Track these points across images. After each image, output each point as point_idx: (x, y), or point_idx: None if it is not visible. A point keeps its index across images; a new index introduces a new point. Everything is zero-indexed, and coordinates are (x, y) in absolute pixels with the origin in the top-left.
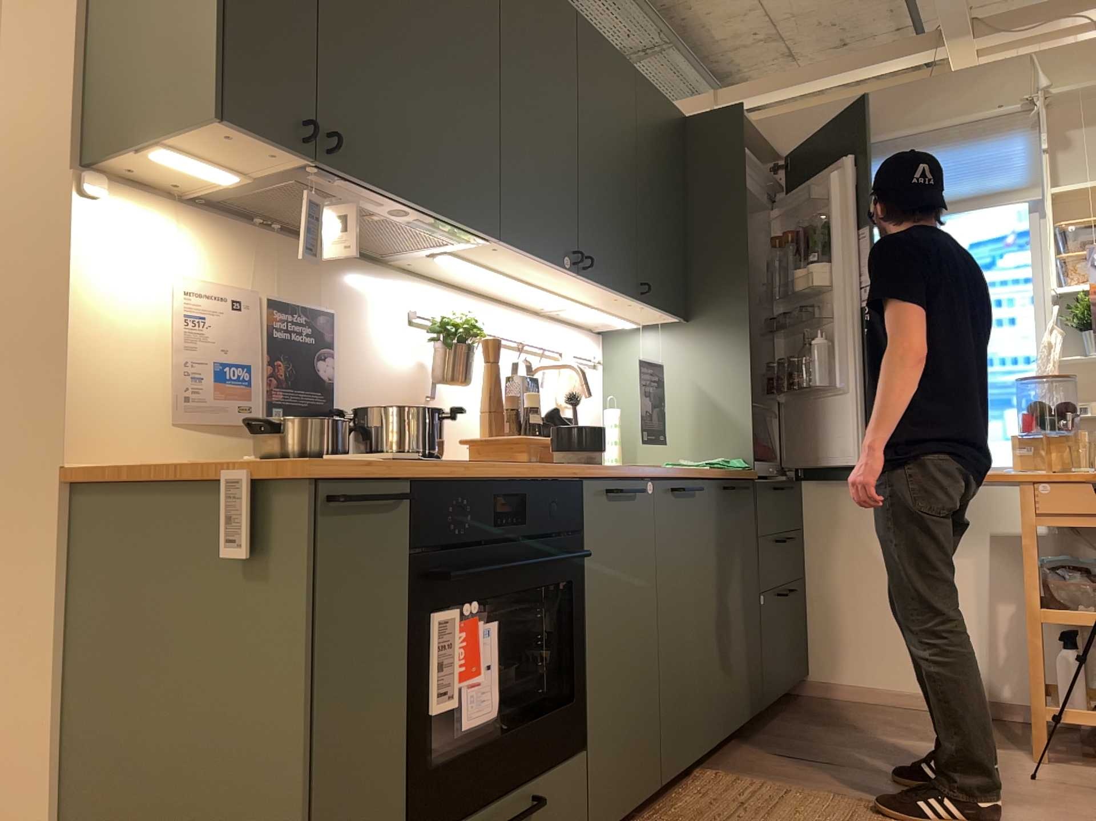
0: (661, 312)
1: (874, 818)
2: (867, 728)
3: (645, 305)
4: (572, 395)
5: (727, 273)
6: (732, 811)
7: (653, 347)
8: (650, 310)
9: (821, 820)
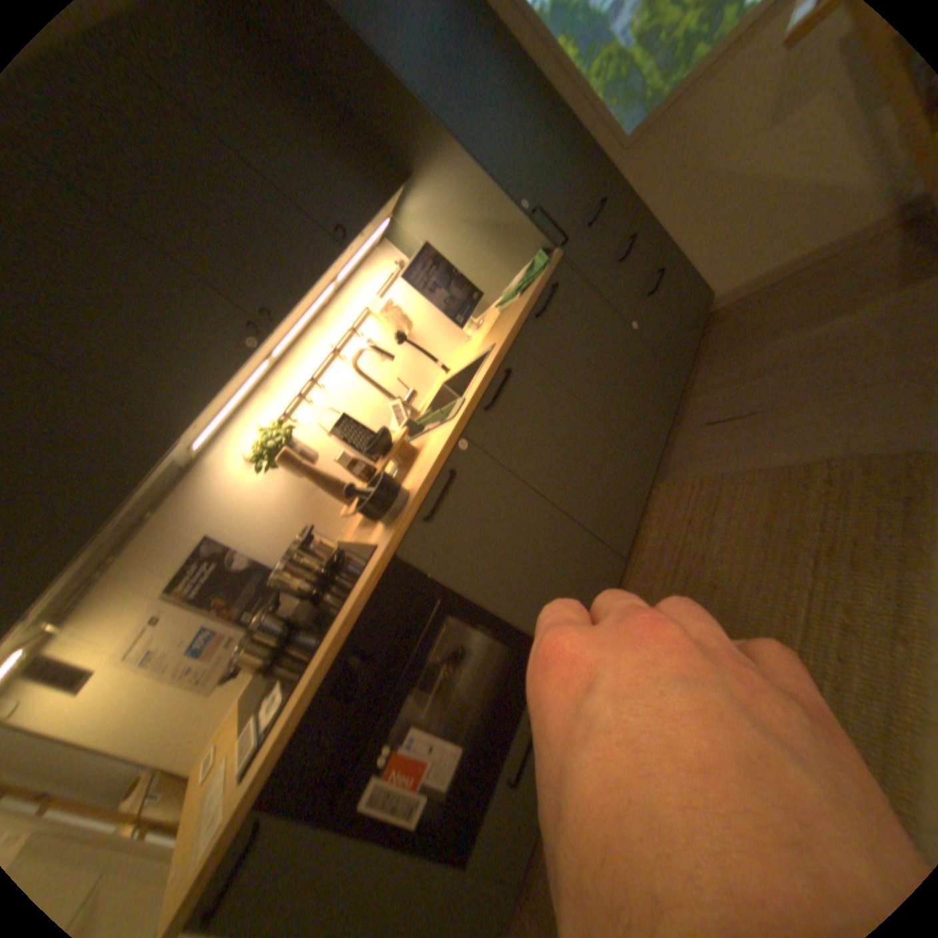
0: (380, 208)
1: (796, 497)
2: (776, 328)
3: (359, 231)
4: (396, 331)
5: (388, 96)
6: (681, 534)
7: (414, 216)
8: (370, 220)
9: (749, 520)
